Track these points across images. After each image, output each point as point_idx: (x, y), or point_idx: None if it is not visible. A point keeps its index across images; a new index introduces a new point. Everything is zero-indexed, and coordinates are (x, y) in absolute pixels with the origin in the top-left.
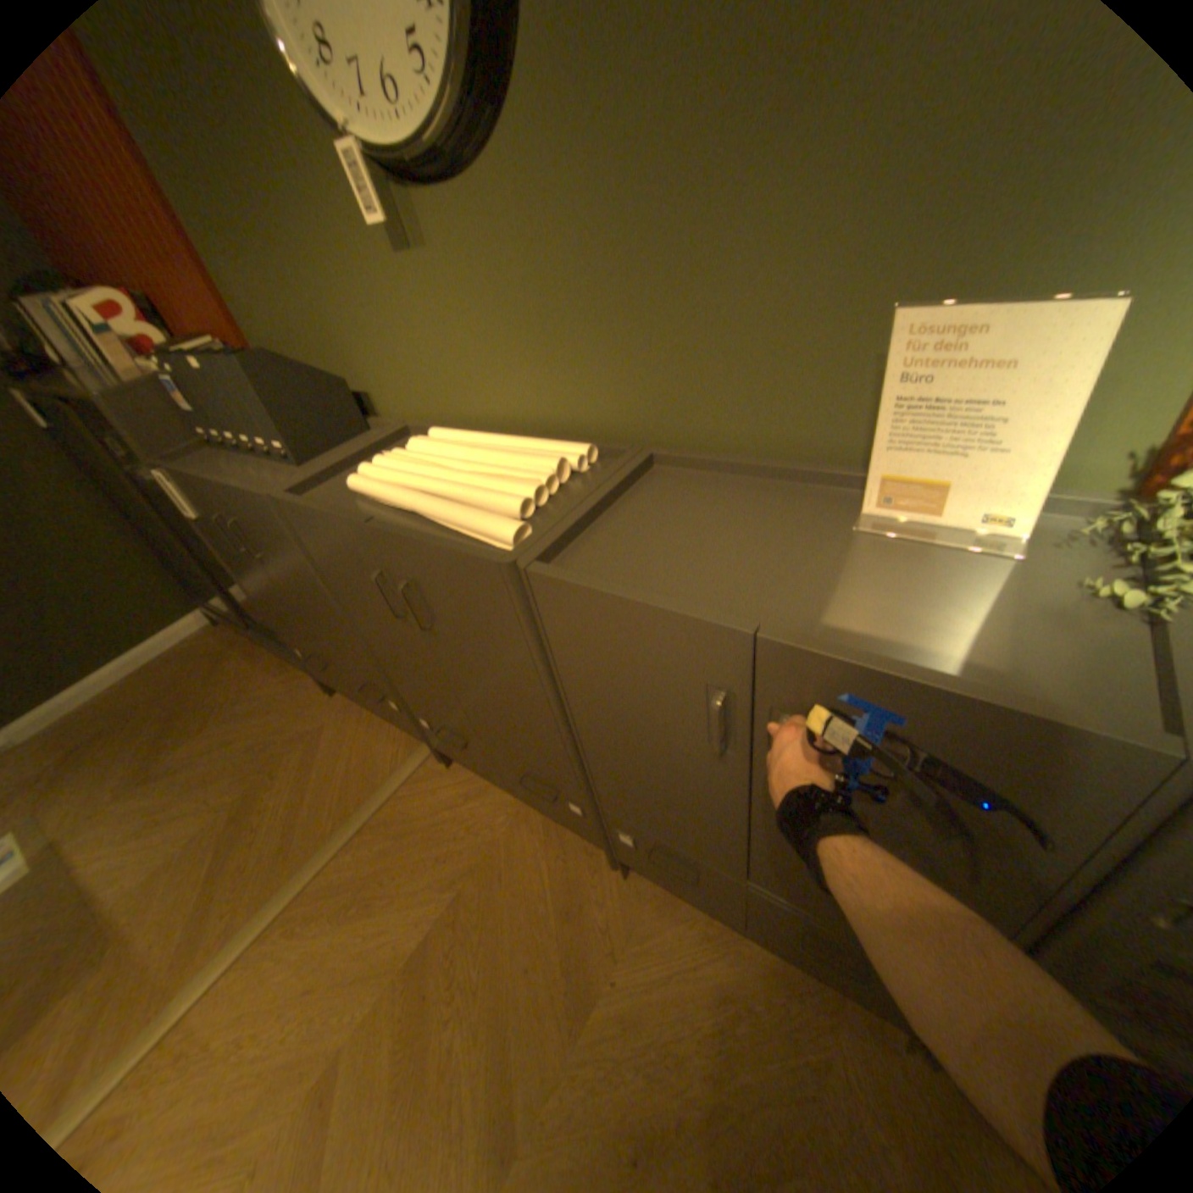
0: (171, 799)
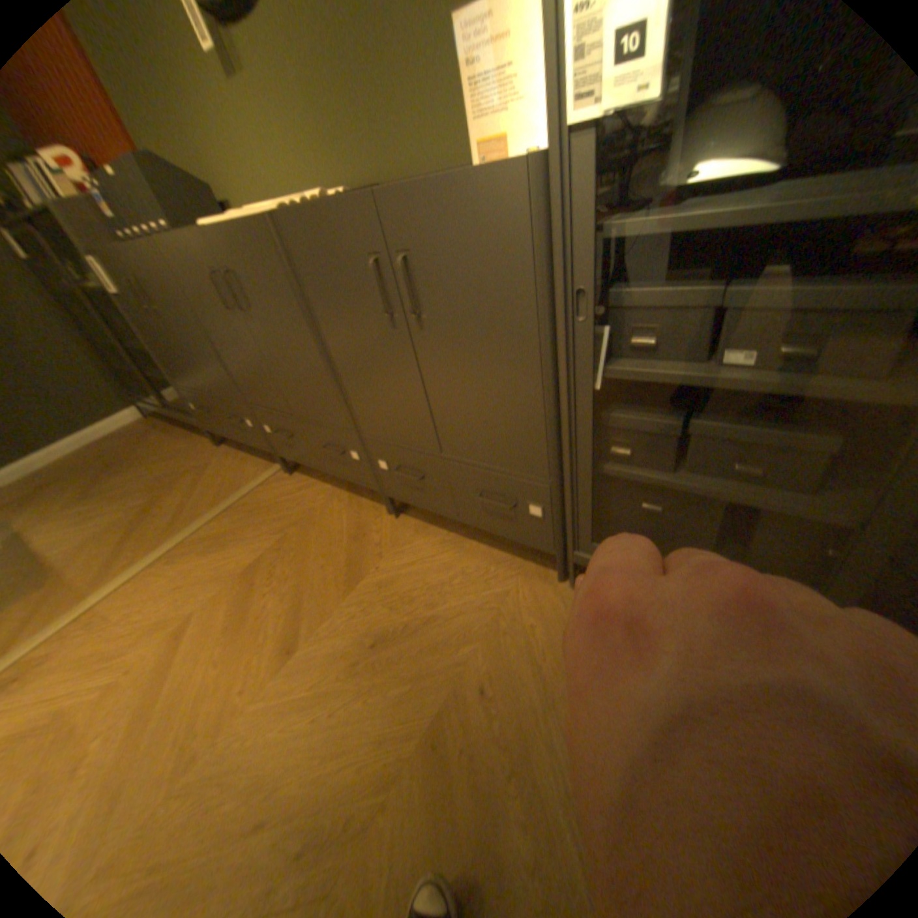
0: (104, 507)
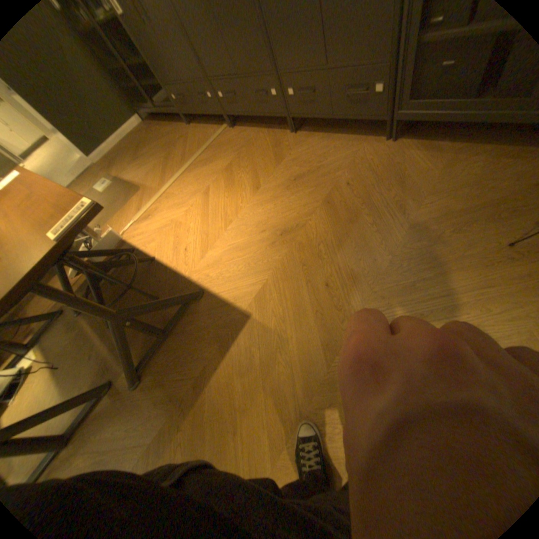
0: (145, 160)
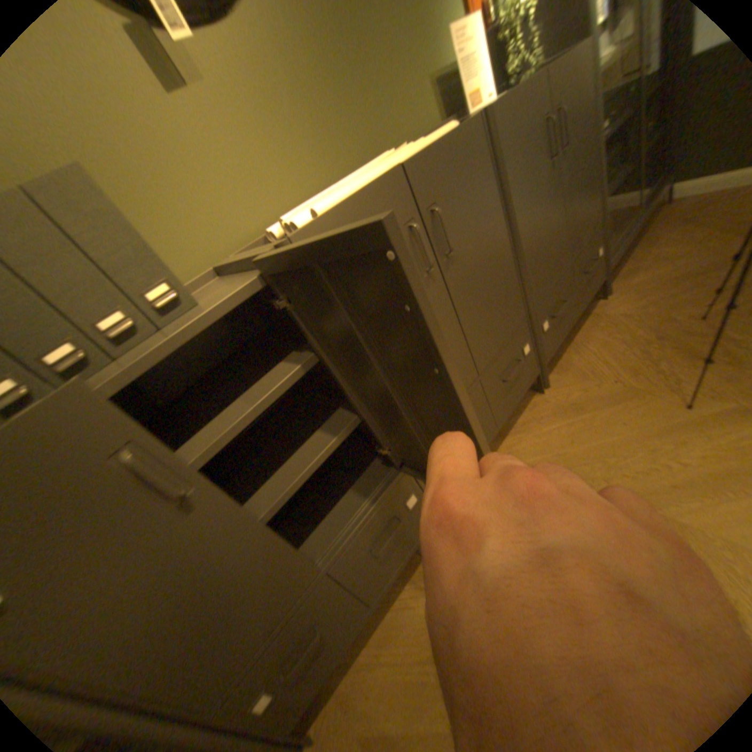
0: None
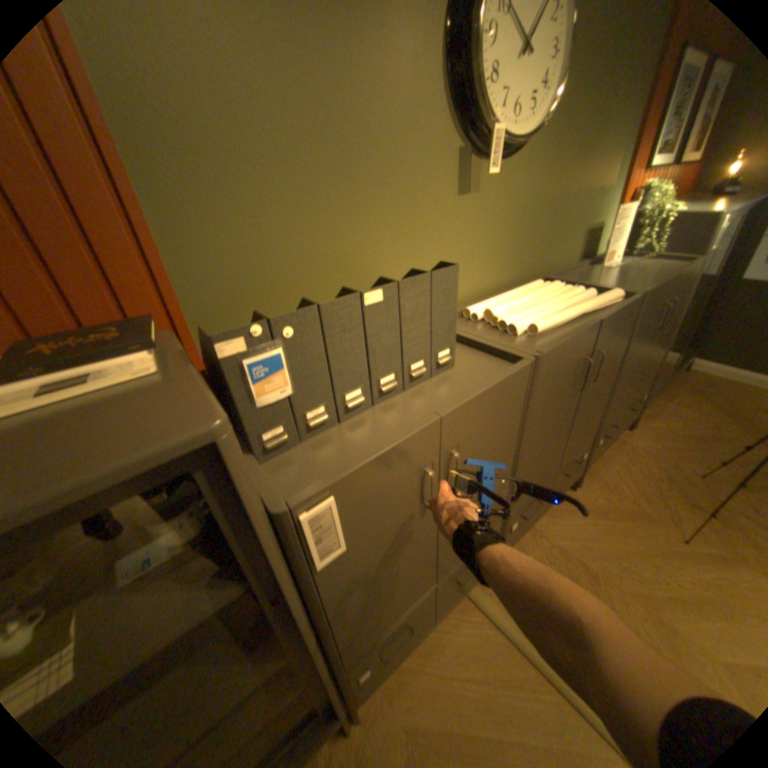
0: None
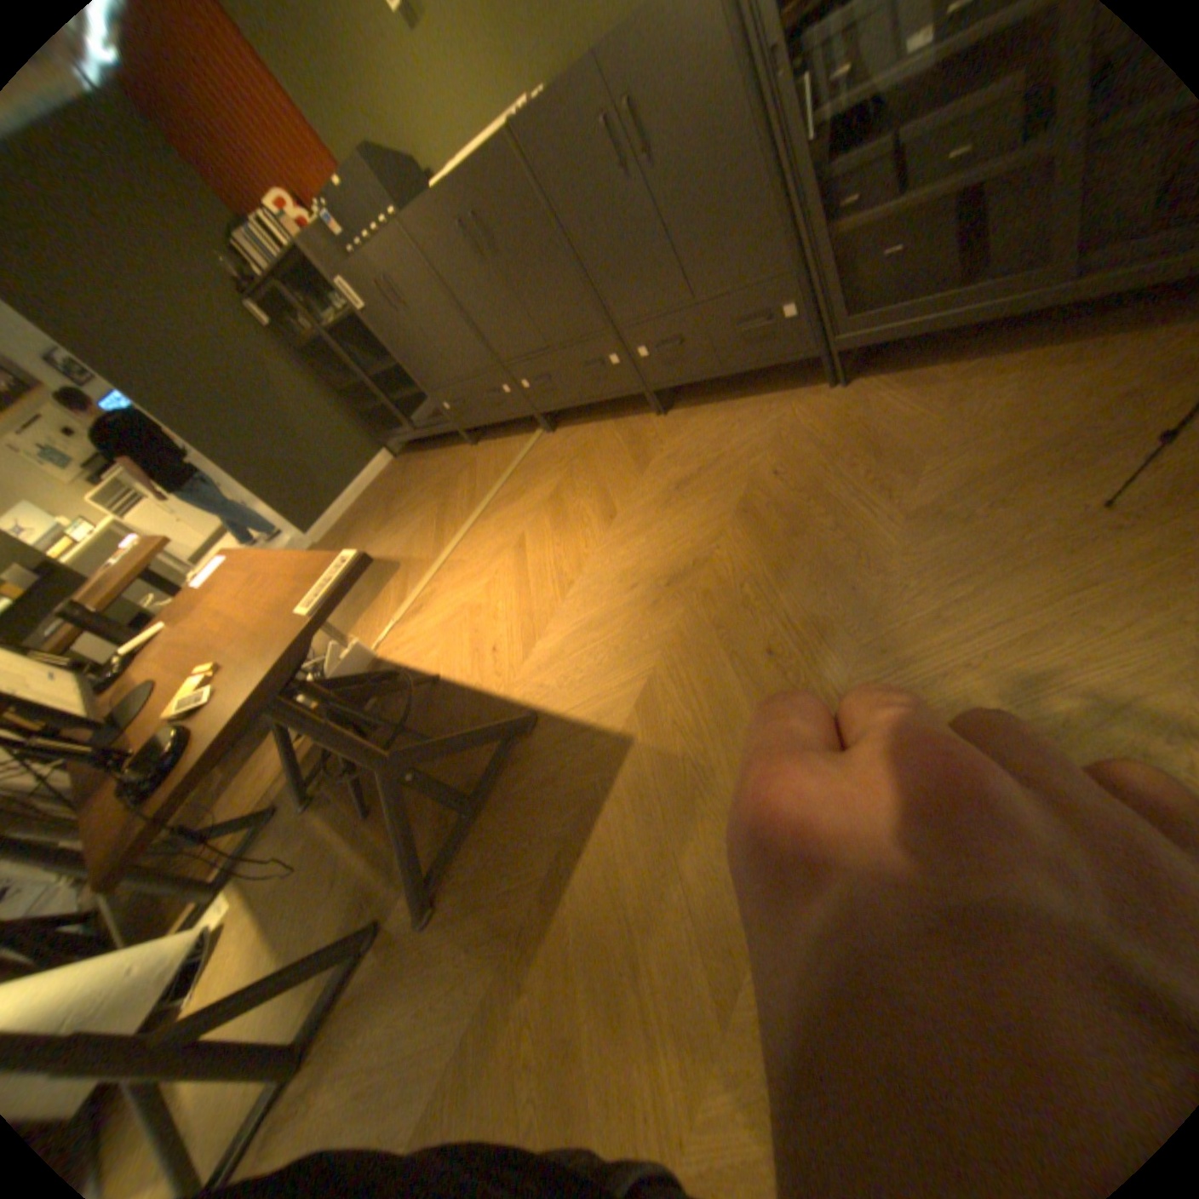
0: (406, 517)
